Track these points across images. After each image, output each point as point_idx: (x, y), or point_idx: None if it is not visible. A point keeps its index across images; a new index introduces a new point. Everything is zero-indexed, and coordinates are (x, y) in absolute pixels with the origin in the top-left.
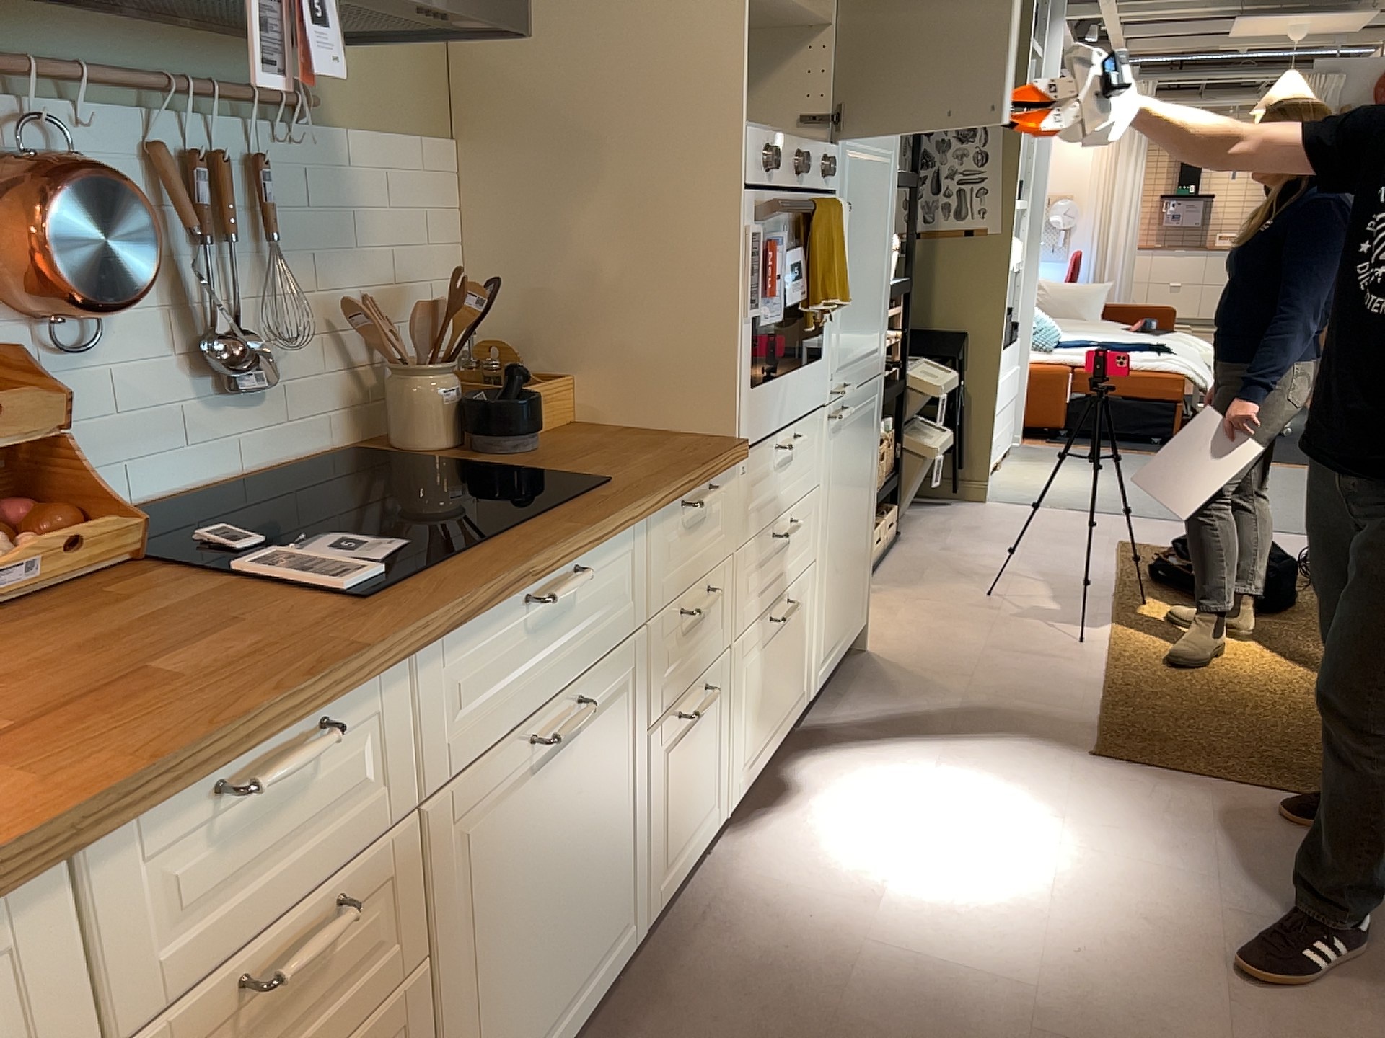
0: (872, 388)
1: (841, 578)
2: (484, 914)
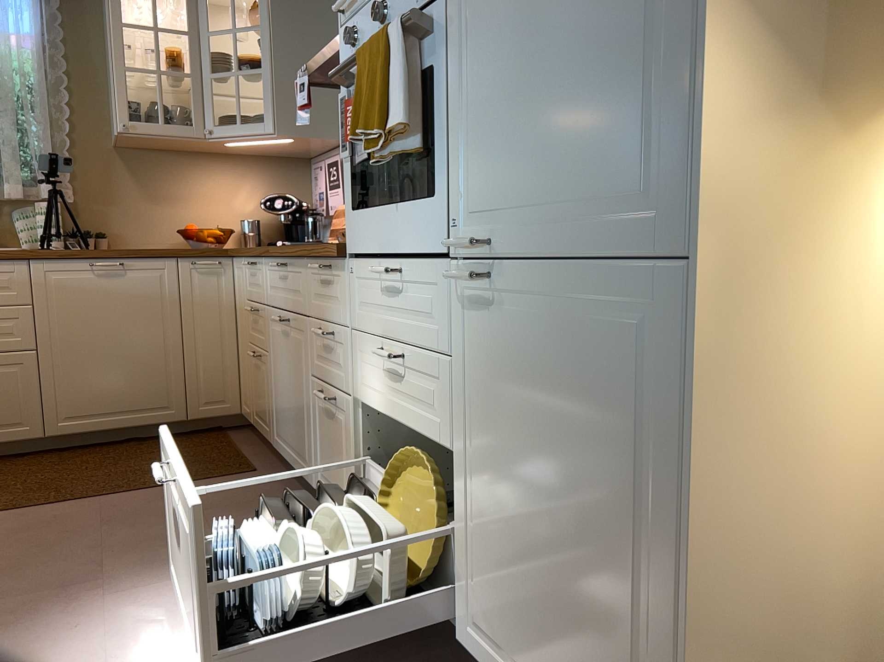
0: (620, 283)
1: (521, 563)
2: (275, 362)
